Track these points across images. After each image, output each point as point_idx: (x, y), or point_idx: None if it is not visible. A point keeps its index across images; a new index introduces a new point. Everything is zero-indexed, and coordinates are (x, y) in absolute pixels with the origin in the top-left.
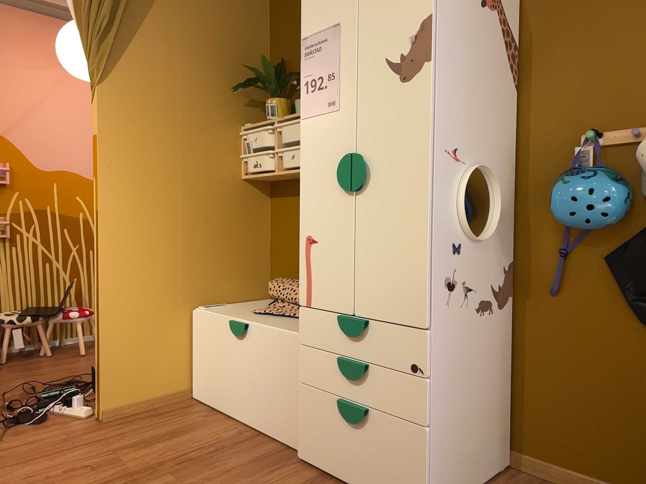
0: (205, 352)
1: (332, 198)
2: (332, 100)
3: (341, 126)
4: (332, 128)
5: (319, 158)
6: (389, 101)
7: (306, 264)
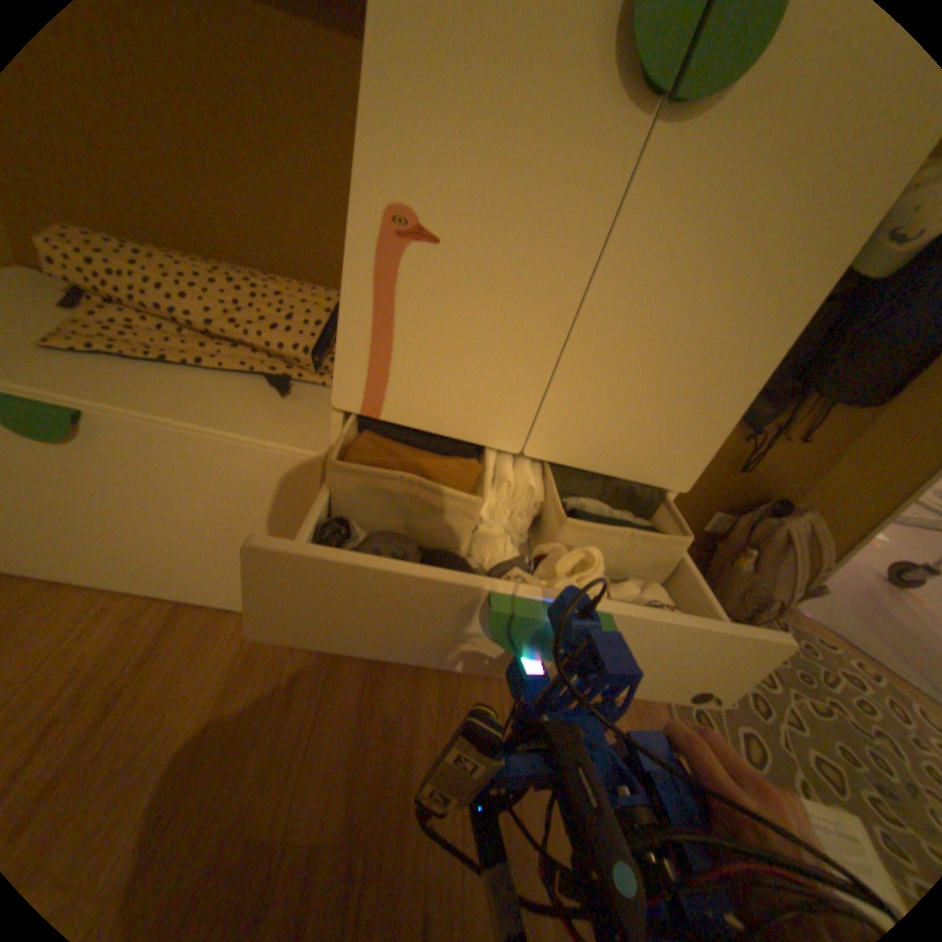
0: None
1: (551, 87)
2: None
3: None
4: None
5: None
6: None
7: (379, 302)
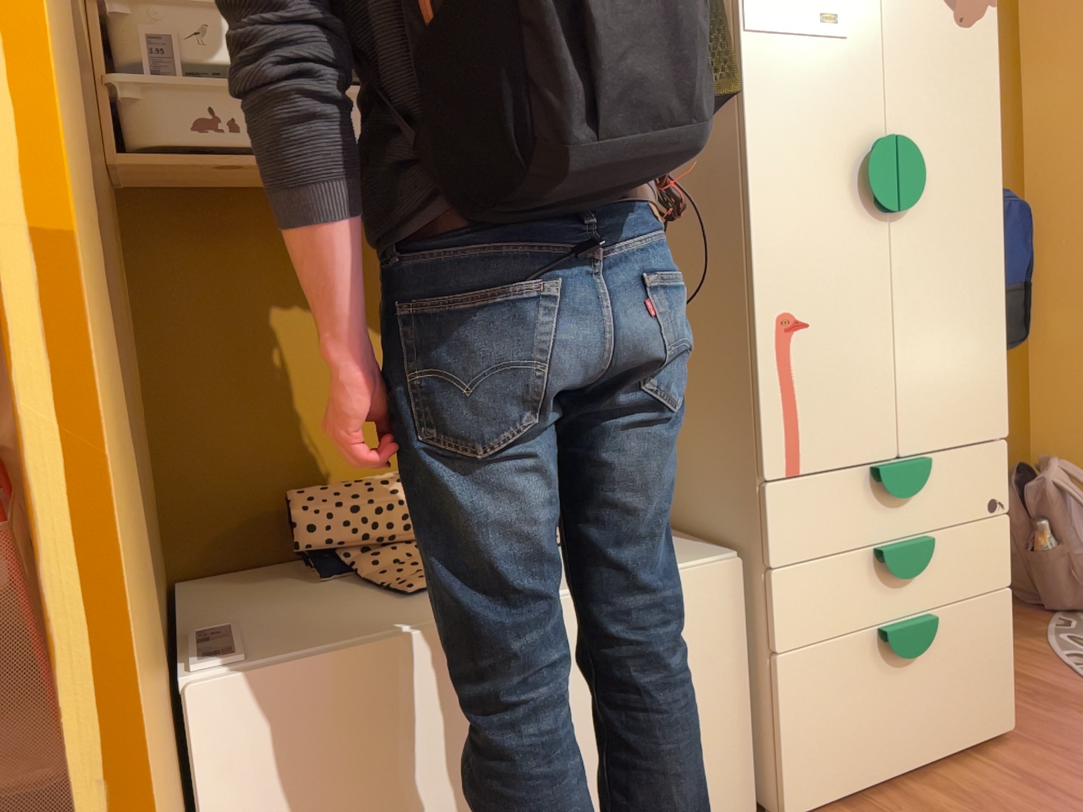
0: (312, 803)
1: (842, 227)
2: (833, 13)
3: (853, 76)
4: (835, 75)
5: (804, 136)
6: (941, 53)
7: (785, 381)
